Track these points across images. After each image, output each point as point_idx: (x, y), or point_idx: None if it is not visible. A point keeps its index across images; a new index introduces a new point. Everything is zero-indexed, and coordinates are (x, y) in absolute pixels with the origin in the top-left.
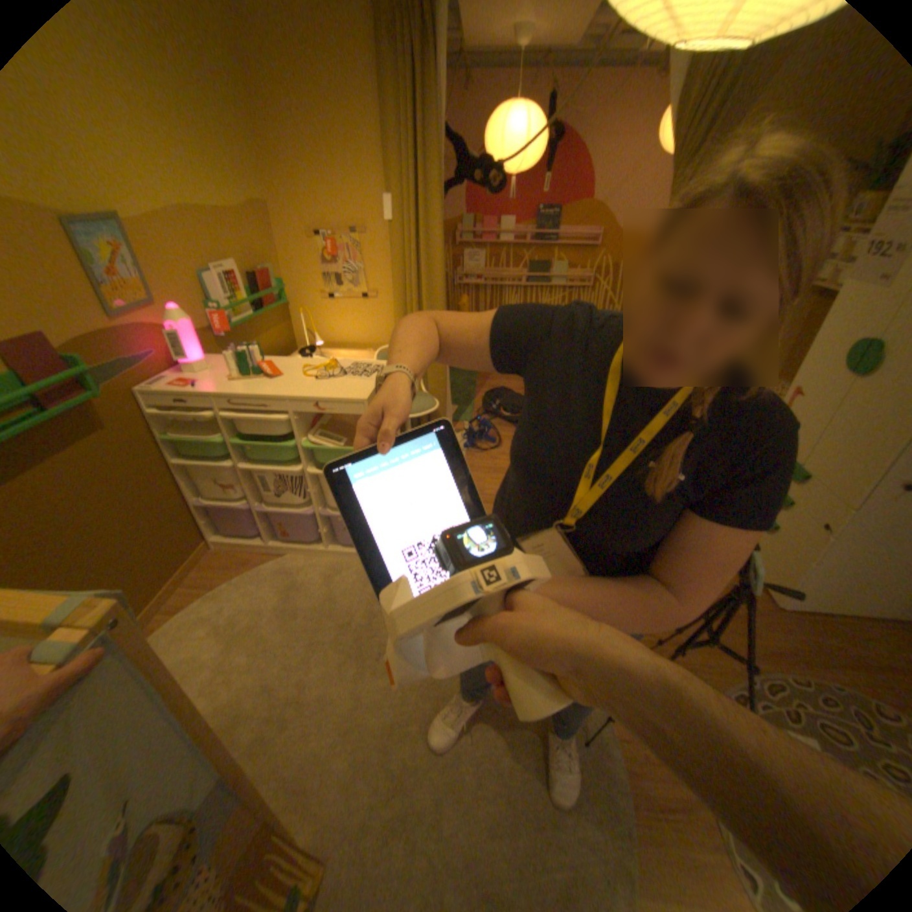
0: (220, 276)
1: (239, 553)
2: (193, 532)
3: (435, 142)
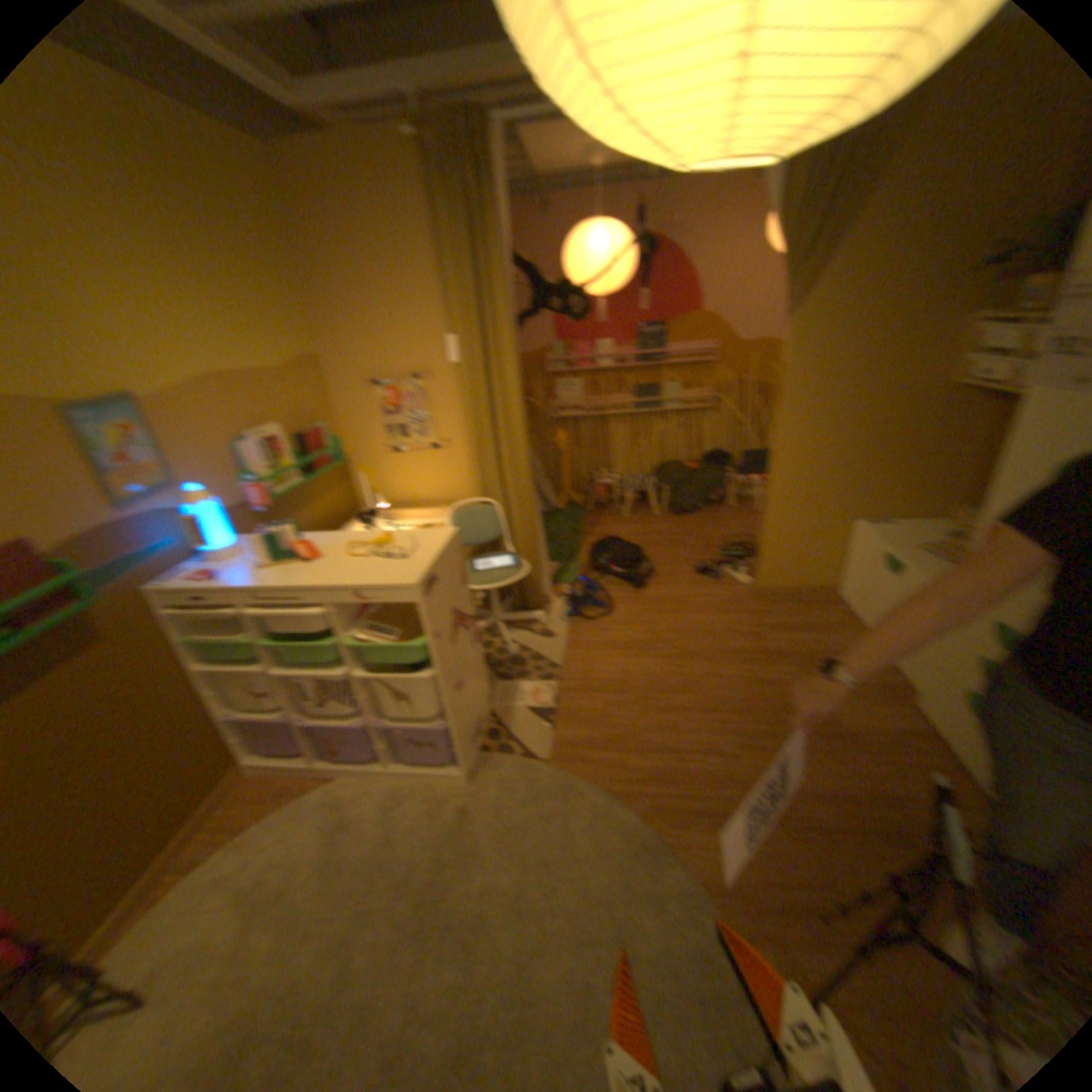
0: (265, 445)
1: (284, 778)
2: (227, 755)
3: (504, 276)
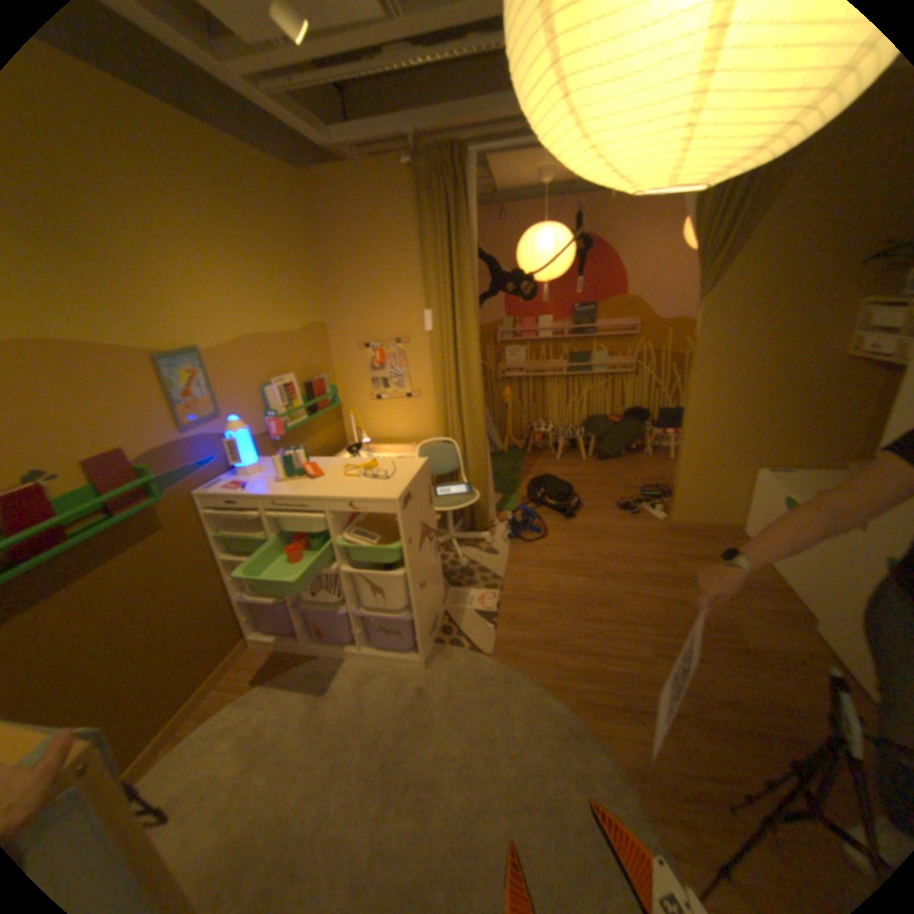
0: (281, 389)
1: (276, 653)
2: (235, 629)
3: (470, 265)
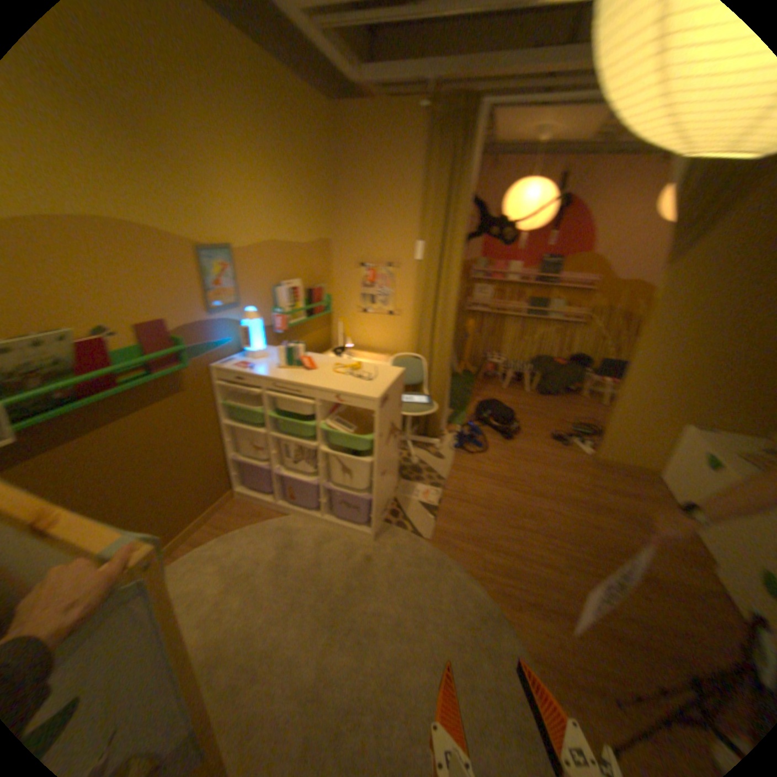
0: (286, 290)
1: (253, 506)
2: (223, 481)
3: (462, 206)
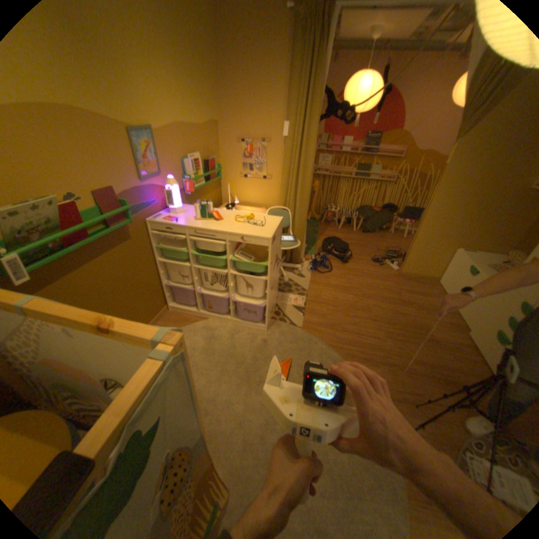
0: (192, 162)
1: (184, 314)
2: (162, 300)
3: (319, 94)
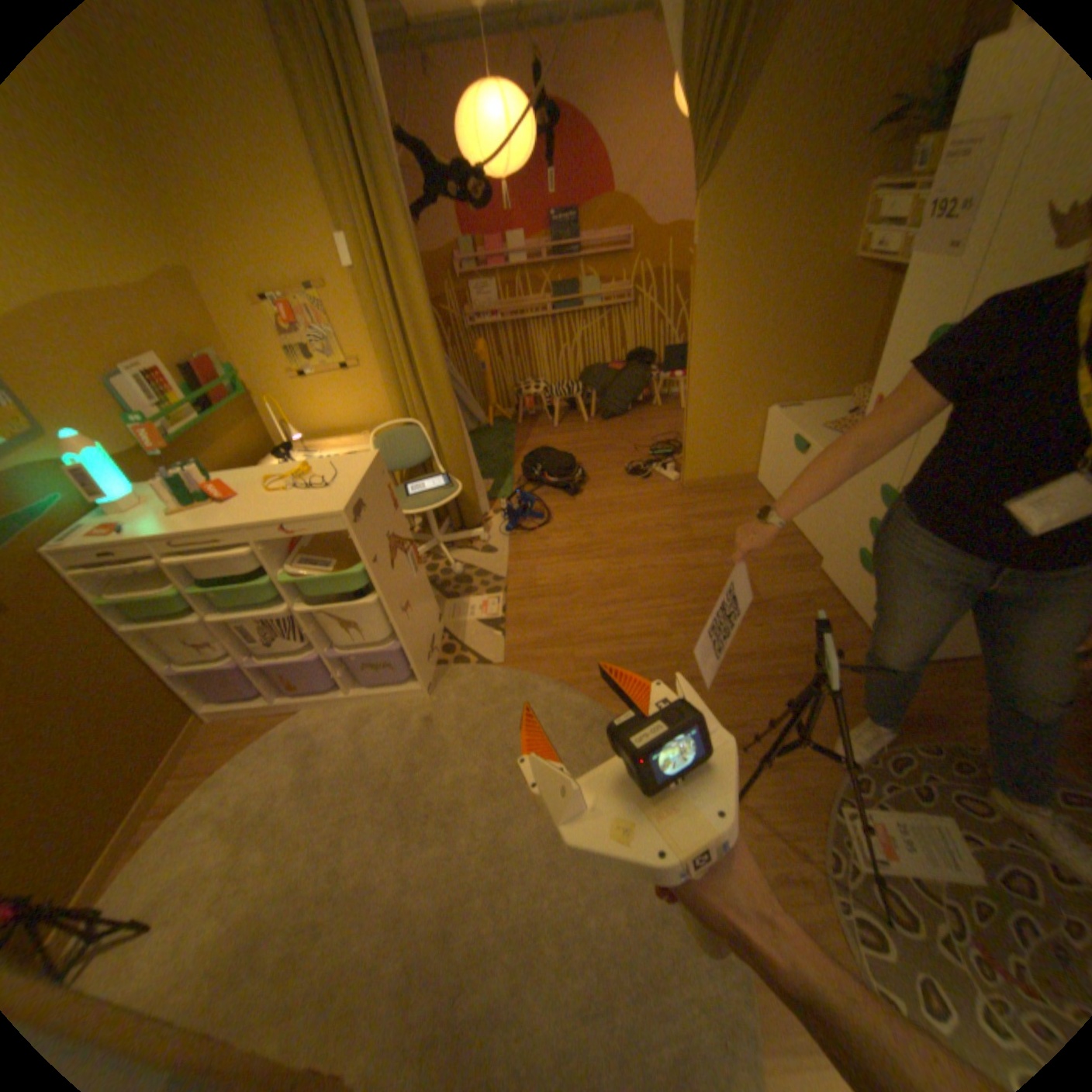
0: (137, 378)
1: (241, 720)
2: (174, 708)
3: (383, 155)
